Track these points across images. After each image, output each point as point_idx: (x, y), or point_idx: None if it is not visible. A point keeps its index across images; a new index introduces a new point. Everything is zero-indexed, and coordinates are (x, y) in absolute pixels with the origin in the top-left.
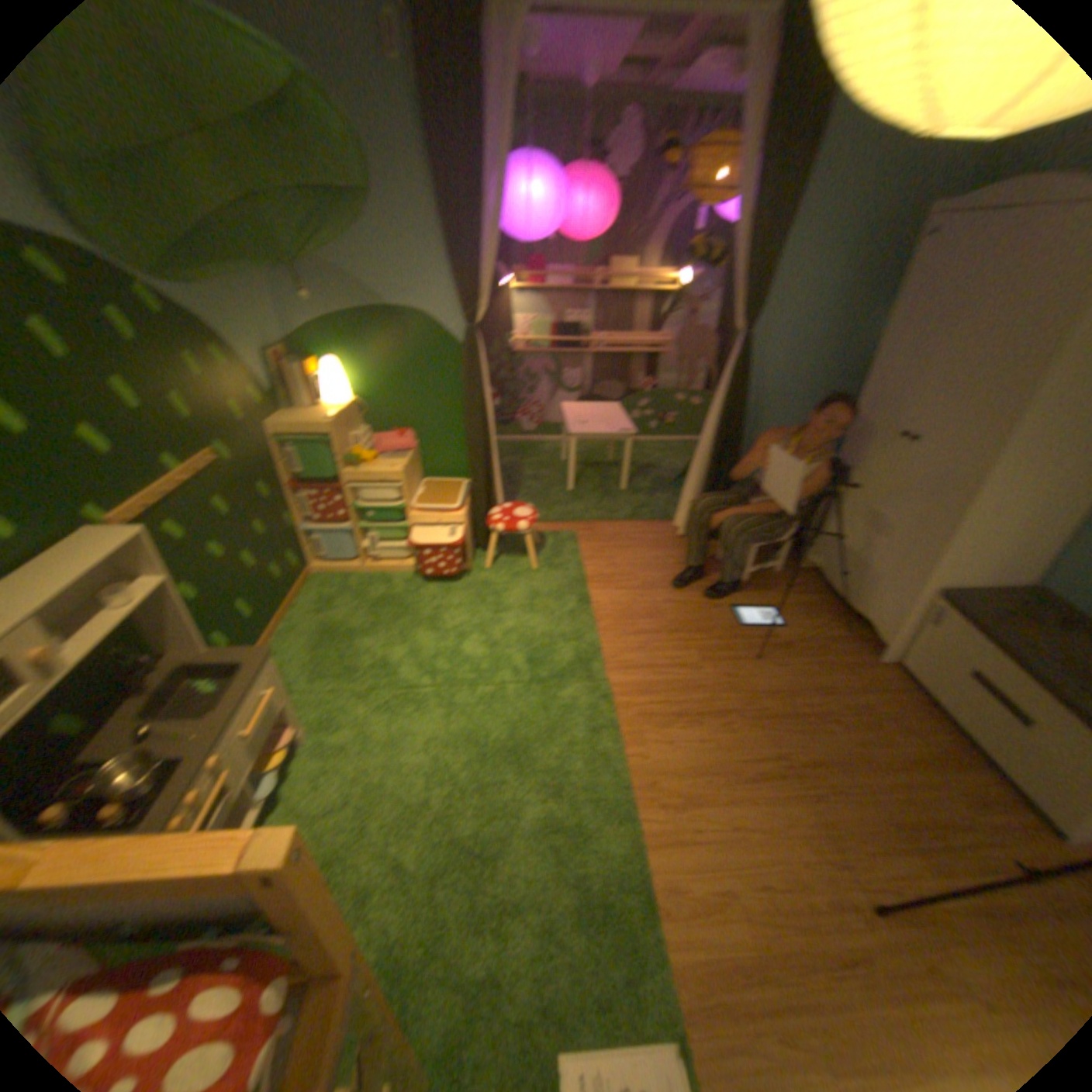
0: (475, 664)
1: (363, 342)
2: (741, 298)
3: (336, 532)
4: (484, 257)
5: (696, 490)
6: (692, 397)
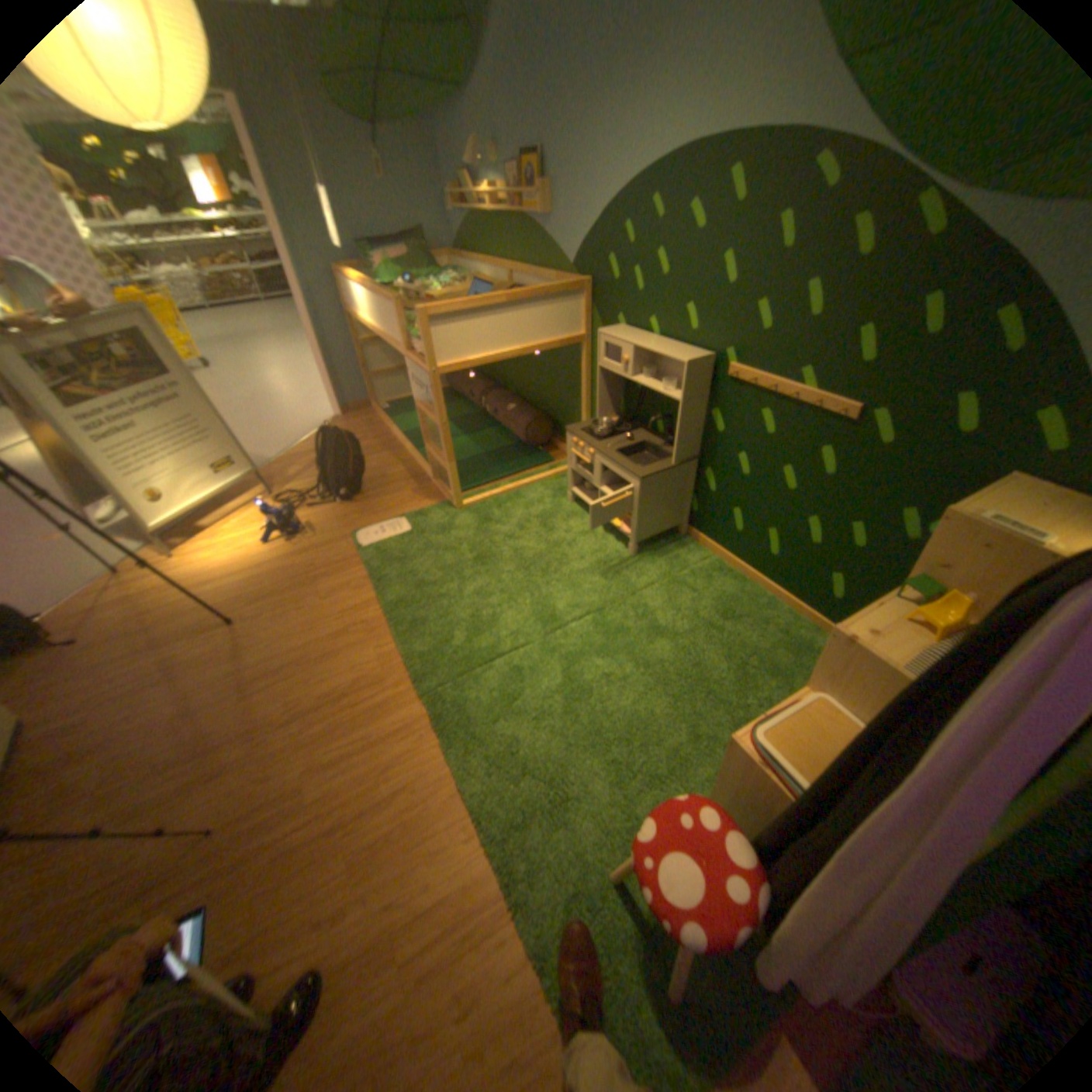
0: (562, 657)
1: None
2: None
3: None
4: None
5: None
6: None
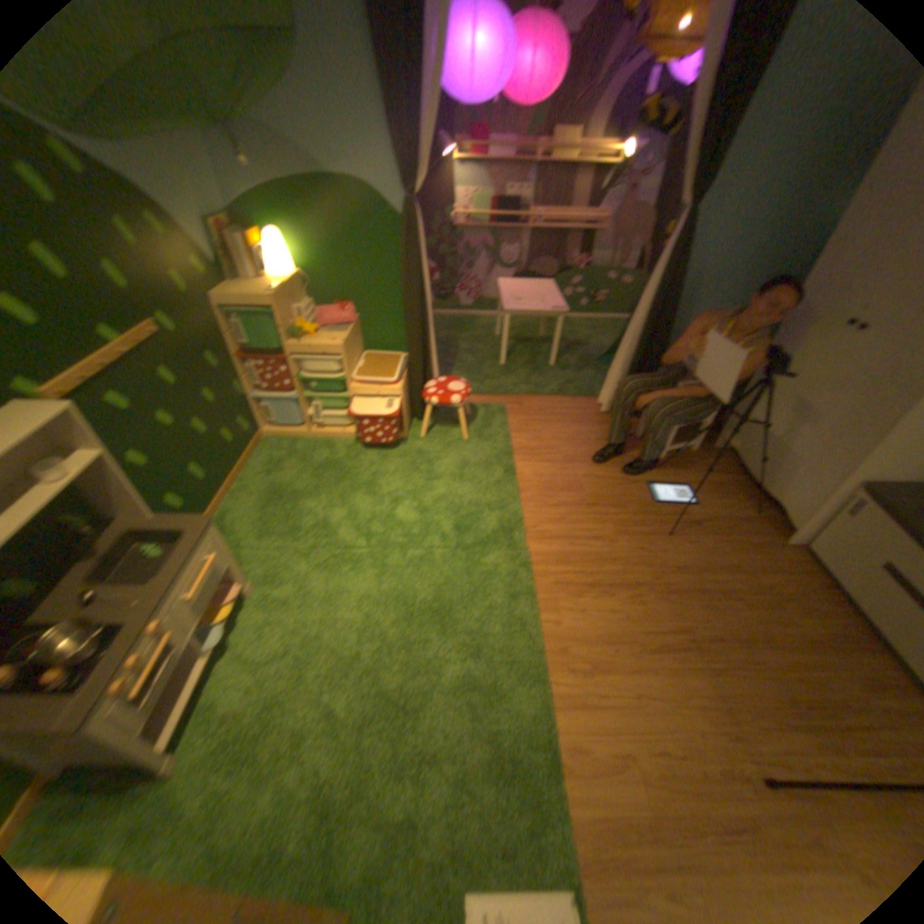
0: (409, 527)
1: (307, 210)
2: (693, 168)
3: (286, 398)
4: (427, 116)
5: (625, 369)
6: (626, 275)
